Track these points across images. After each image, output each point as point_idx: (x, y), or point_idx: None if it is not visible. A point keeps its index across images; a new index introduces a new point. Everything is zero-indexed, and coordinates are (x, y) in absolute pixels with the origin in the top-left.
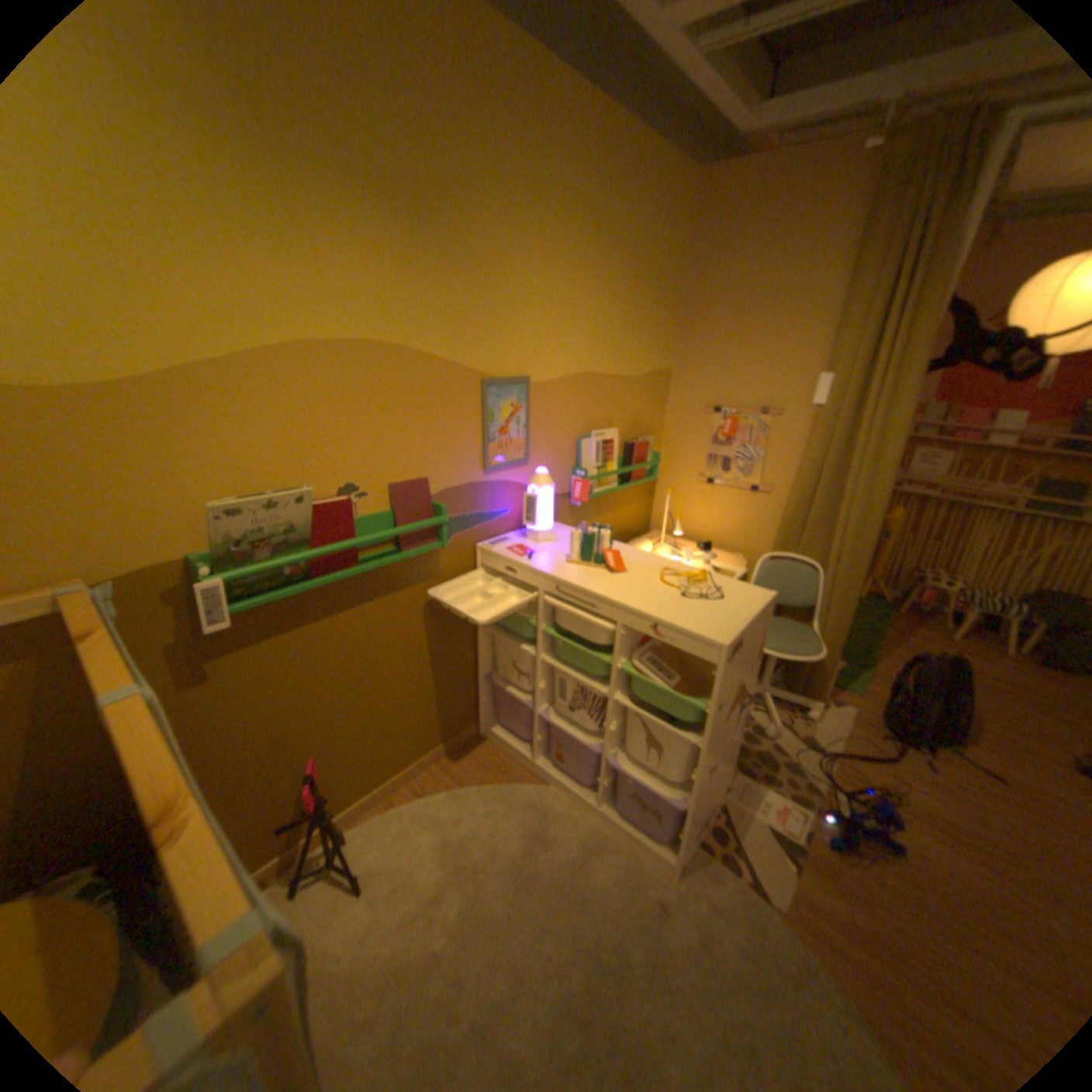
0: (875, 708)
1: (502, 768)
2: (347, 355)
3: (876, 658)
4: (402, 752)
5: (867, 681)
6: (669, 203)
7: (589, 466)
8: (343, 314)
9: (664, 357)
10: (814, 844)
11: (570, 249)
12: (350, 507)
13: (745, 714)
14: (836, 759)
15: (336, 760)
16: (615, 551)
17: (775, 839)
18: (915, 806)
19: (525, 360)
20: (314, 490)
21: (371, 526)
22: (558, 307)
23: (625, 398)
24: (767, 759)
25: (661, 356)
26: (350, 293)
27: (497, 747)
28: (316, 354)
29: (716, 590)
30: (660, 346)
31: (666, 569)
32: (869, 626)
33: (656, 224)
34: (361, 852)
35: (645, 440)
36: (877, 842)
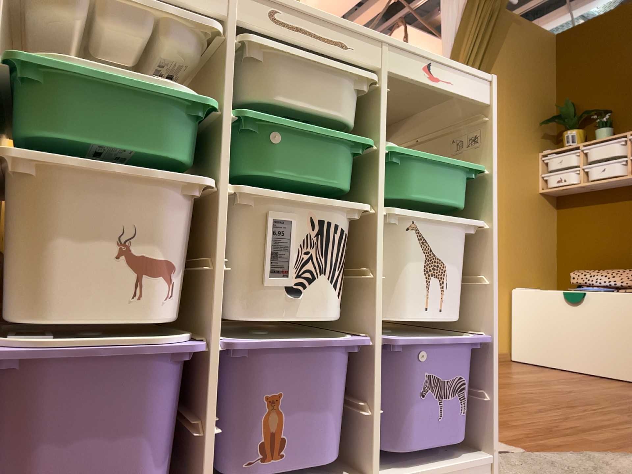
0: None
1: None
2: None
3: None
4: None
5: None
6: None
7: None
8: None
9: None
10: None
11: None
12: None
13: None
14: None
15: None
16: None
17: None
18: None
19: None
20: None
21: None
22: None
23: None
24: None
25: None
26: None
27: None
28: None
29: None
30: None
31: None
32: None
33: None
34: None
35: None
36: None
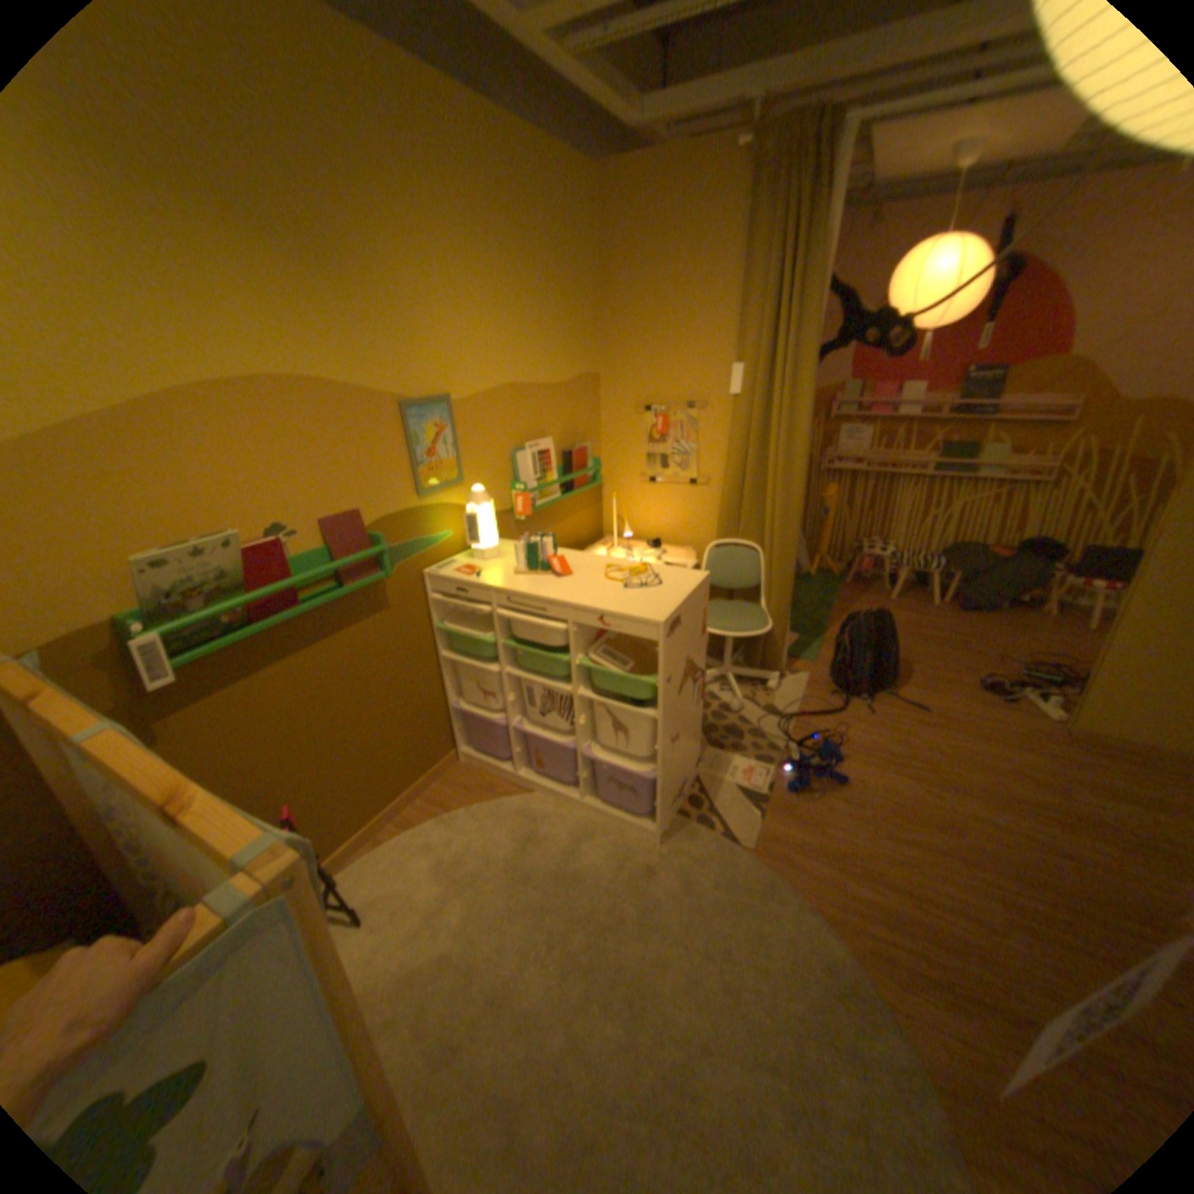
0: (824, 669)
1: (486, 788)
2: (249, 392)
3: (824, 626)
4: (381, 791)
5: (817, 648)
6: (567, 204)
7: (528, 479)
8: (236, 350)
9: (589, 360)
10: (774, 790)
11: (470, 260)
12: (280, 548)
13: (697, 687)
14: (791, 719)
15: (311, 808)
16: (560, 558)
17: (742, 794)
18: (856, 743)
19: (442, 379)
20: (237, 535)
21: (306, 565)
22: (467, 321)
23: (554, 406)
24: (732, 730)
25: (585, 360)
26: (241, 328)
27: (478, 771)
28: (214, 395)
29: (655, 579)
30: (582, 350)
31: (610, 567)
32: (818, 599)
33: (557, 226)
34: (353, 890)
35: (582, 447)
36: (826, 778)
